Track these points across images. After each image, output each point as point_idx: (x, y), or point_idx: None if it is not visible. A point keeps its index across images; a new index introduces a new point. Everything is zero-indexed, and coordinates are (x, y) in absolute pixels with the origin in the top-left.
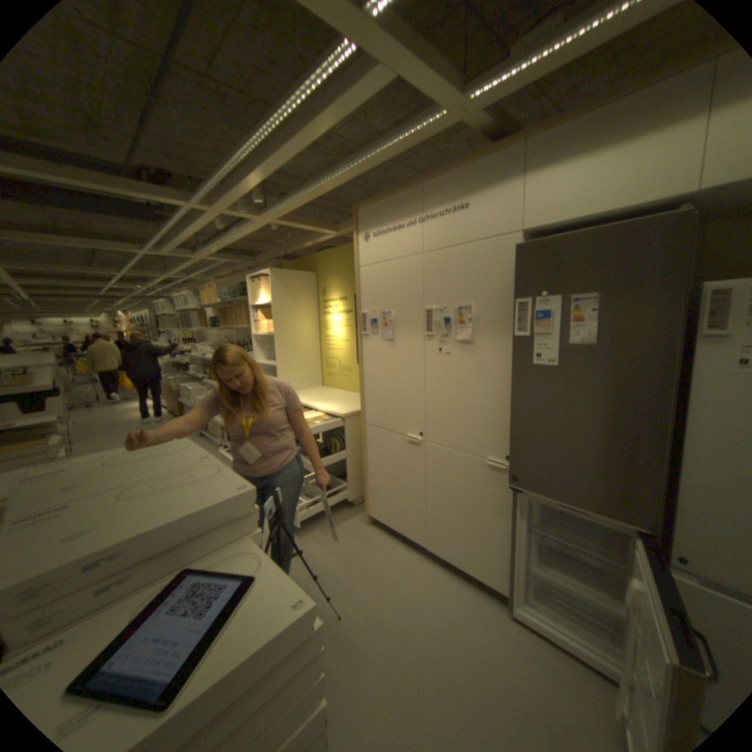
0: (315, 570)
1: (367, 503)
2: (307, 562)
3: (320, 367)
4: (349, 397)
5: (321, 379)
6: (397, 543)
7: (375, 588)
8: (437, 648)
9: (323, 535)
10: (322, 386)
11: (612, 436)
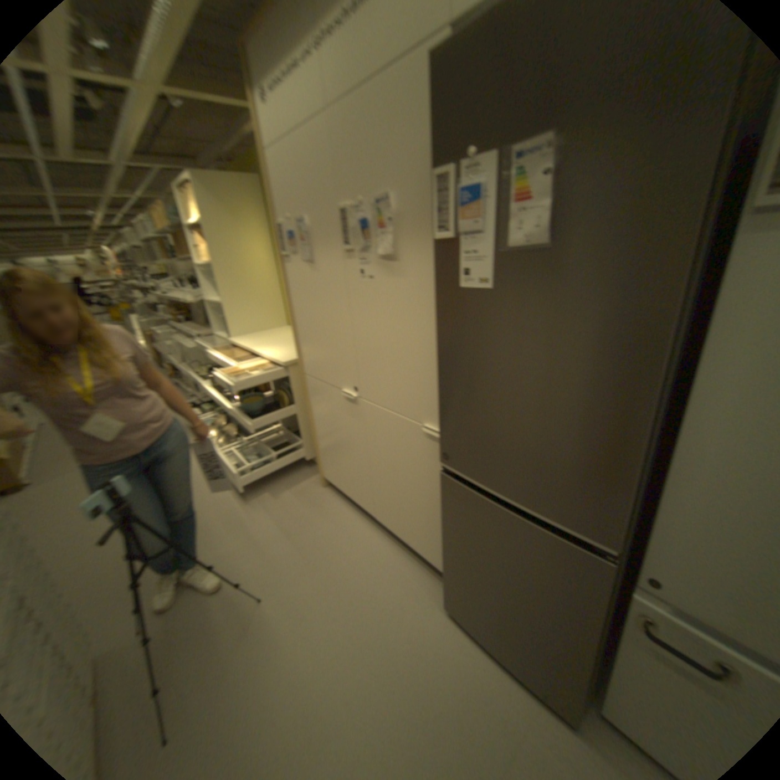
0: (248, 542)
1: (318, 464)
2: (242, 532)
3: (280, 303)
4: None
5: (283, 317)
6: (349, 509)
7: (308, 564)
8: (356, 640)
9: (269, 499)
10: (285, 325)
11: (564, 406)
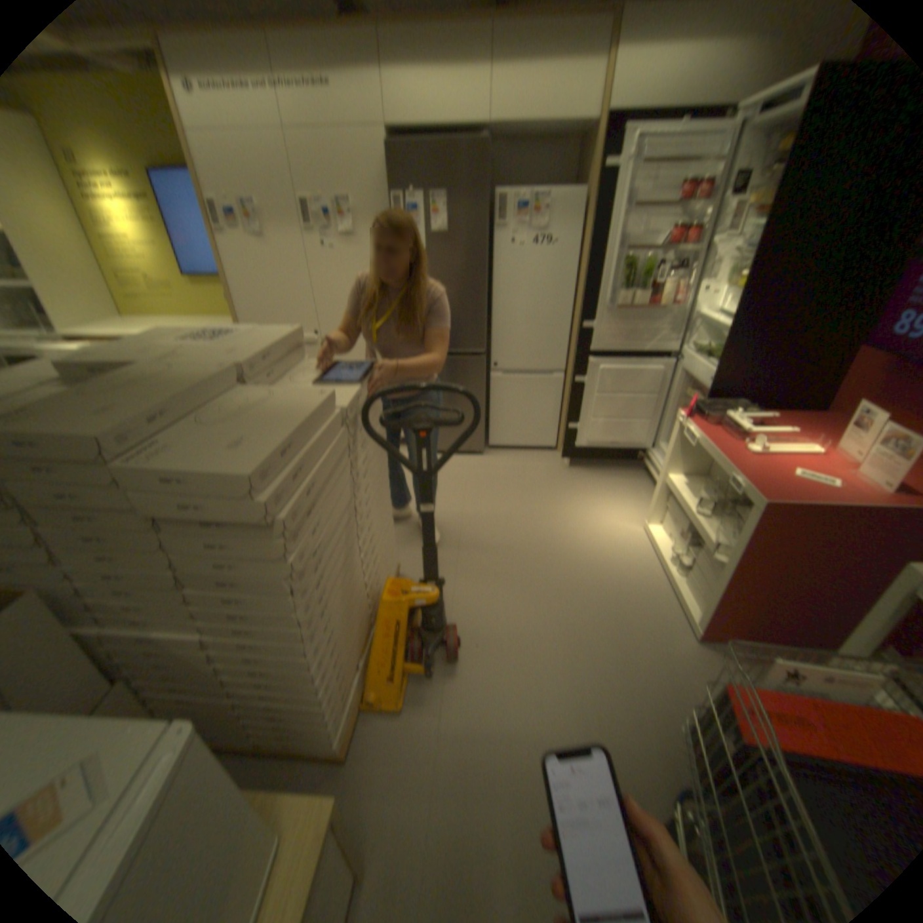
0: None
1: None
2: None
3: (107, 284)
4: (186, 318)
5: (115, 303)
6: None
7: None
8: None
9: None
10: (120, 312)
11: (461, 295)
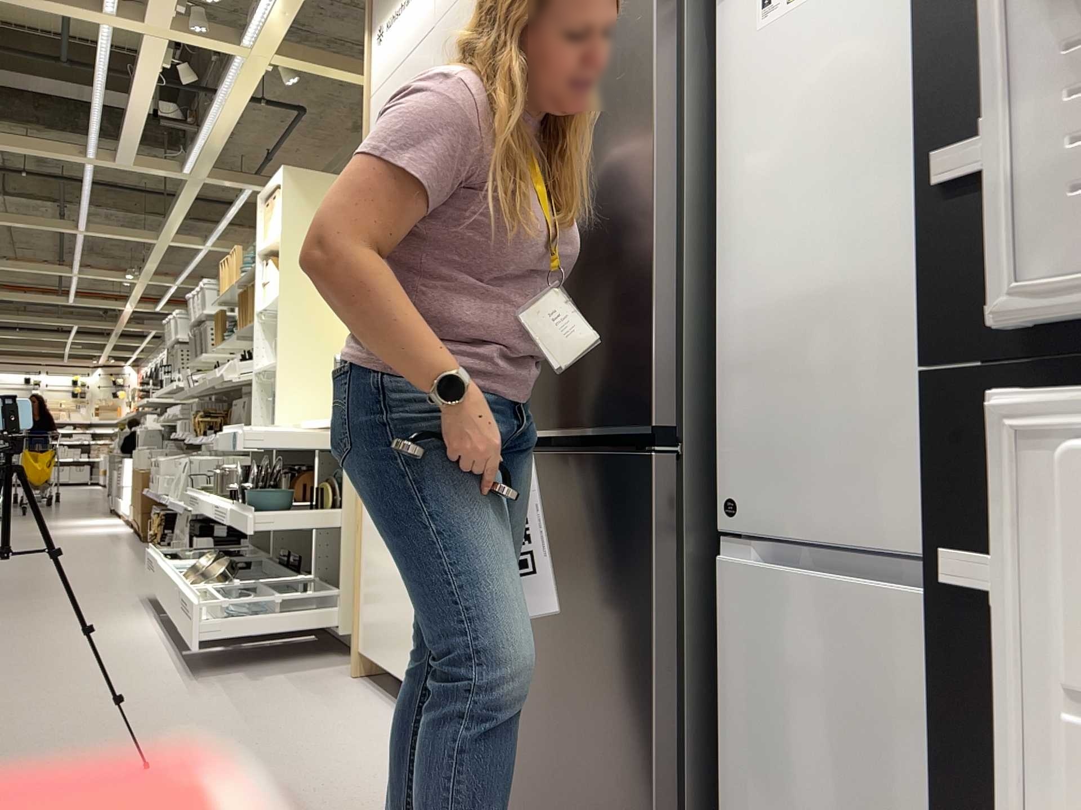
0: (175, 716)
1: (357, 620)
2: (173, 705)
3: None
4: None
5: None
6: (388, 704)
7: (267, 748)
8: None
9: (246, 680)
10: None
11: (595, 235)
